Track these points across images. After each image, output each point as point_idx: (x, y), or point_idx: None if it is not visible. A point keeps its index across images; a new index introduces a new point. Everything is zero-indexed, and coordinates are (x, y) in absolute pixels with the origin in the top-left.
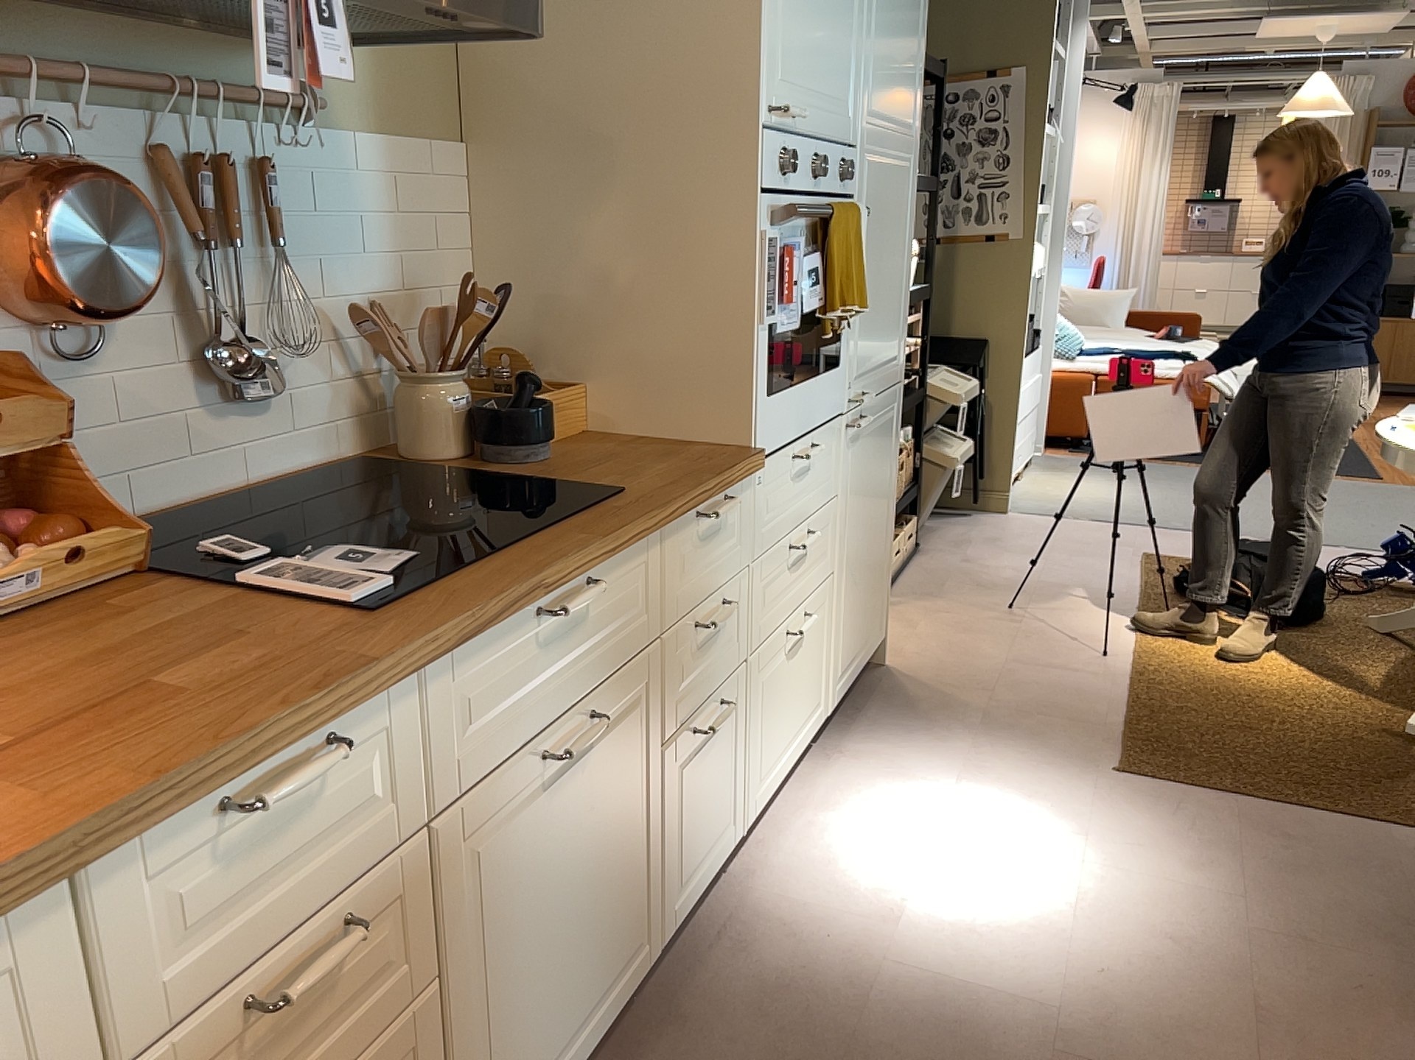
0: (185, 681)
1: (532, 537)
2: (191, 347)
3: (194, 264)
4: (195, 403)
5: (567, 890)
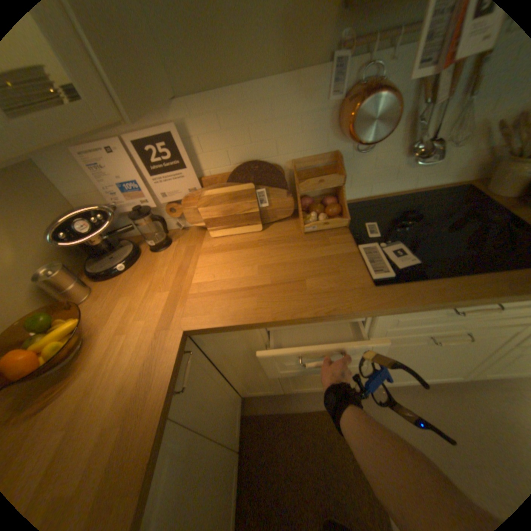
0: (312, 285)
1: (484, 274)
2: (413, 139)
3: (424, 108)
4: (404, 162)
5: (430, 361)
